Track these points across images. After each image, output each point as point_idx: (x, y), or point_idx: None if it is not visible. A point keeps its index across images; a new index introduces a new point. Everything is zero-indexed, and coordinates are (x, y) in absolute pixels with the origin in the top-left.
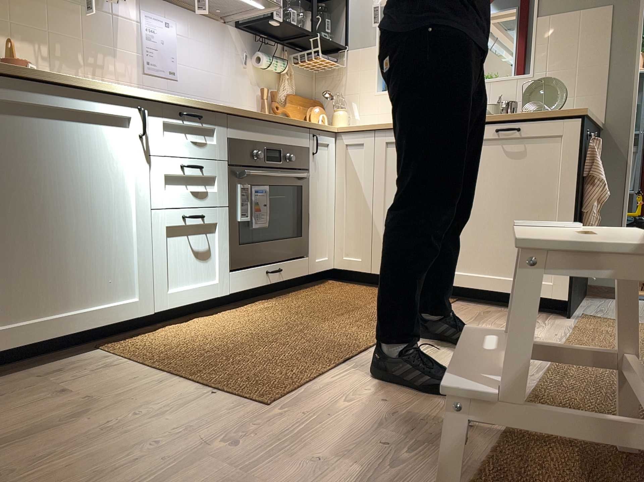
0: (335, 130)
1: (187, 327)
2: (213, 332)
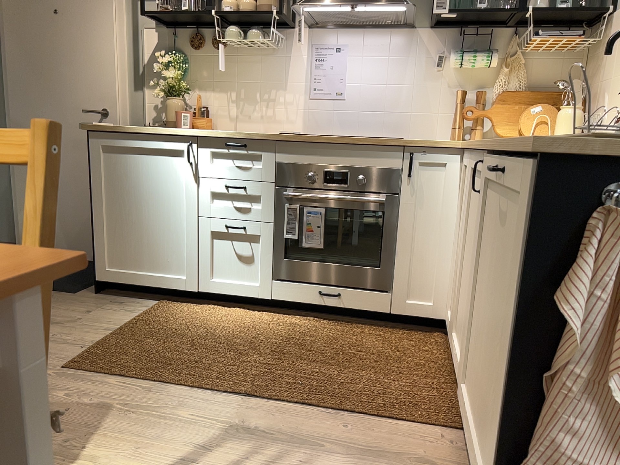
0: (457, 147)
1: (221, 312)
2: (207, 321)
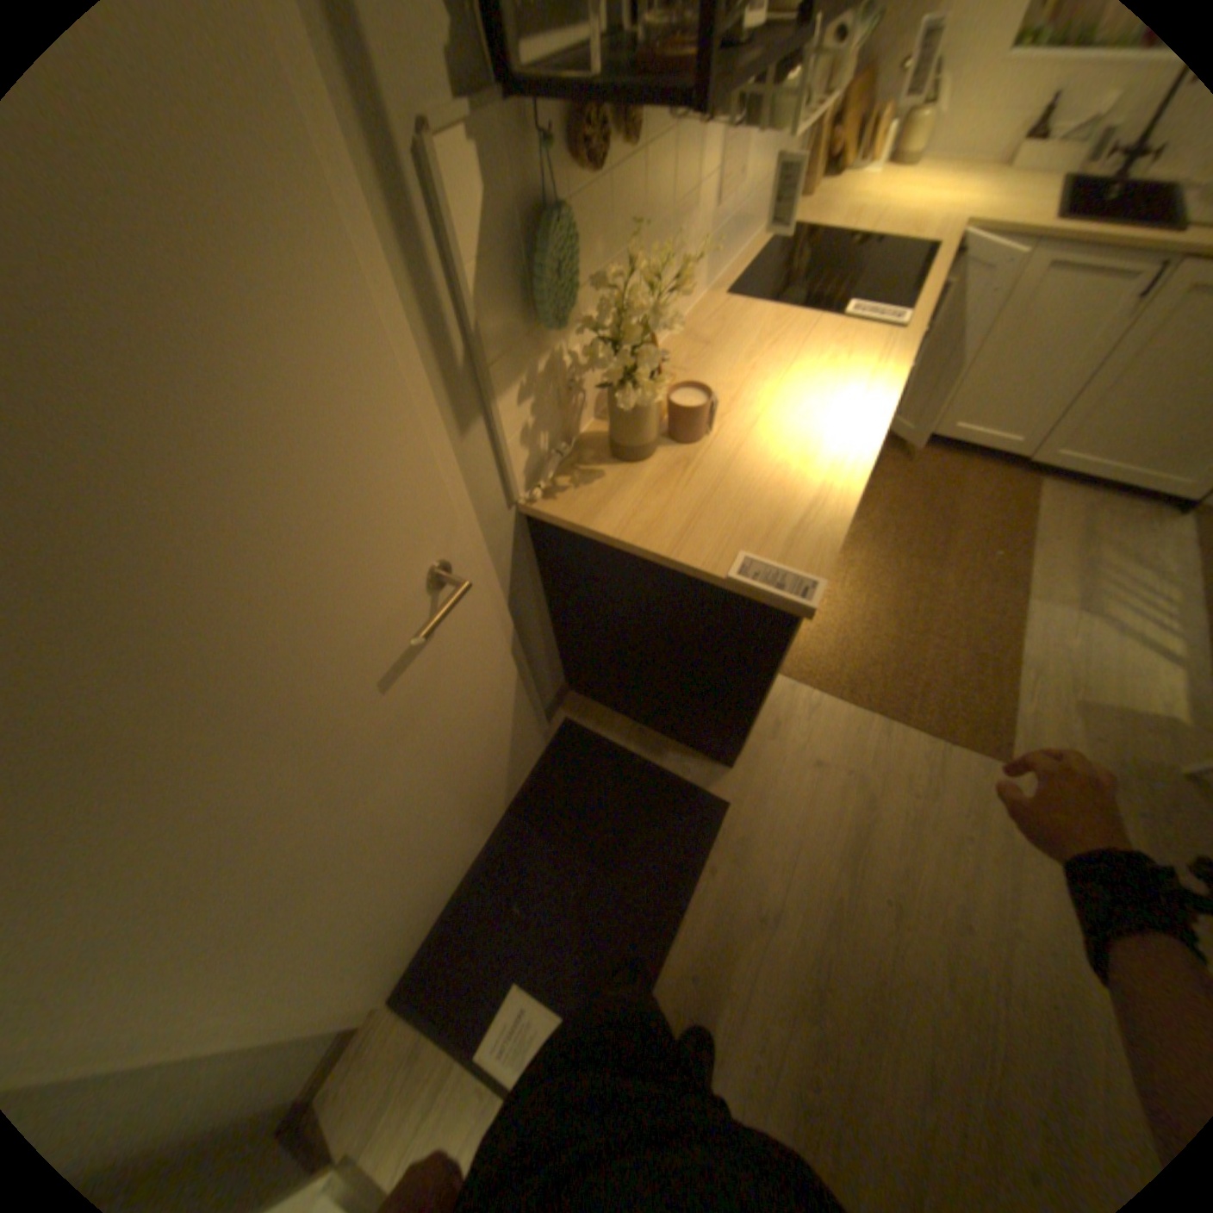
0: (966, 226)
1: None
2: (853, 616)
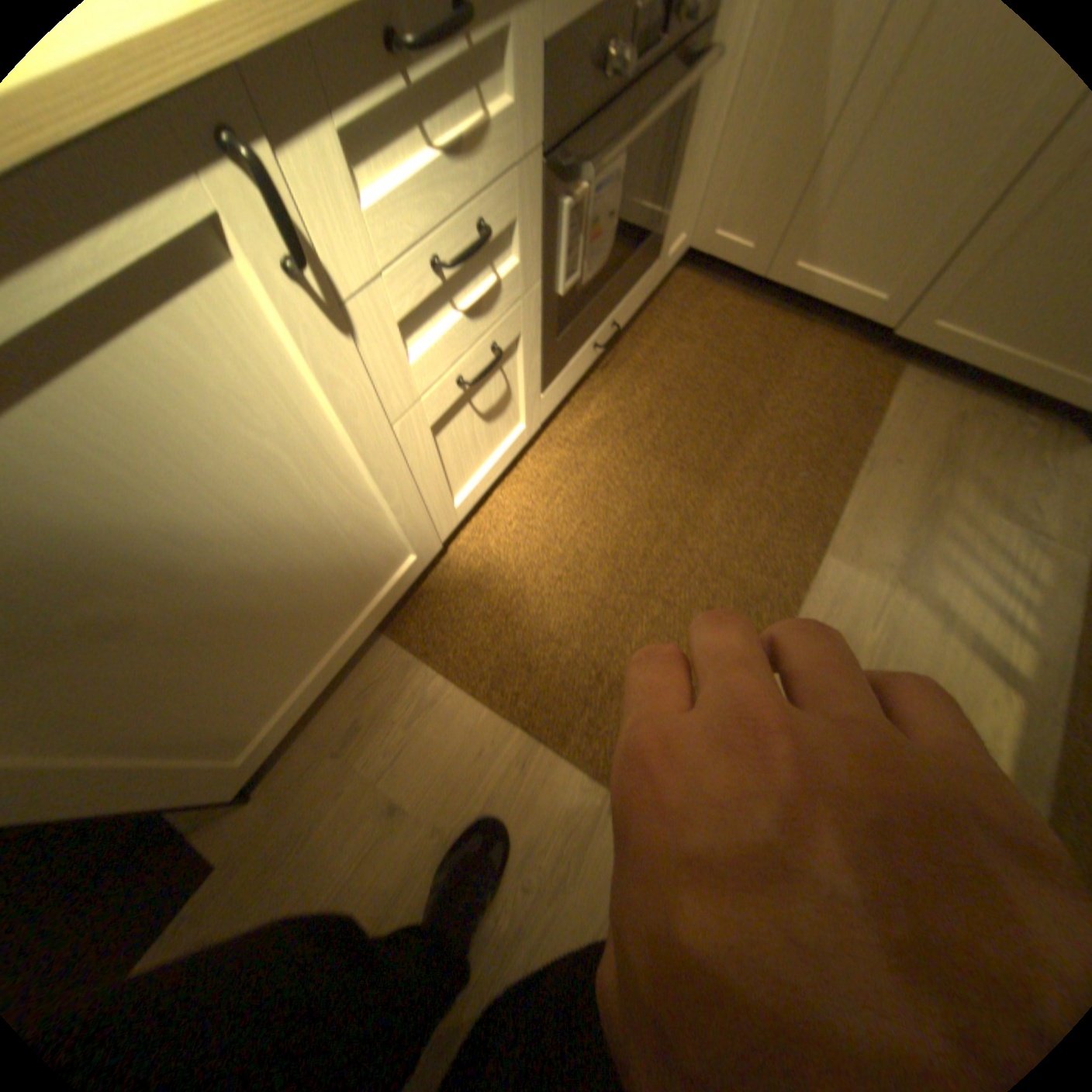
0: None
1: (488, 521)
2: (539, 554)
